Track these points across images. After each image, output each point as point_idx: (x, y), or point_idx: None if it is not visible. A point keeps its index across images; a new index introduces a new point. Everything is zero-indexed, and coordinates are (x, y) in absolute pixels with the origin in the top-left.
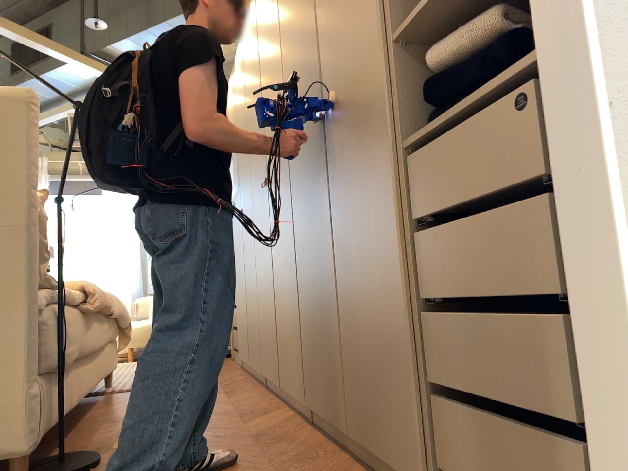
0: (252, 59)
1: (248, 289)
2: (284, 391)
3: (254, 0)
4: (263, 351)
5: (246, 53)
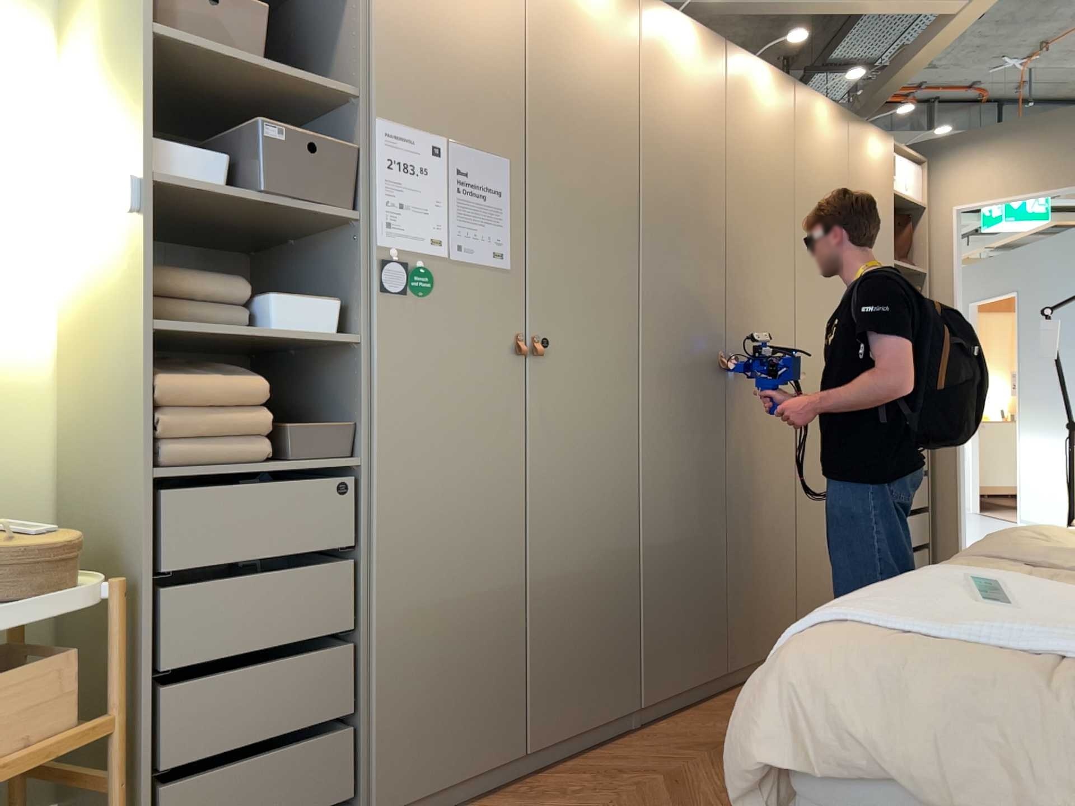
0: (691, 116)
1: (557, 547)
2: (720, 679)
3: (715, 42)
4: (645, 657)
5: (655, 54)
